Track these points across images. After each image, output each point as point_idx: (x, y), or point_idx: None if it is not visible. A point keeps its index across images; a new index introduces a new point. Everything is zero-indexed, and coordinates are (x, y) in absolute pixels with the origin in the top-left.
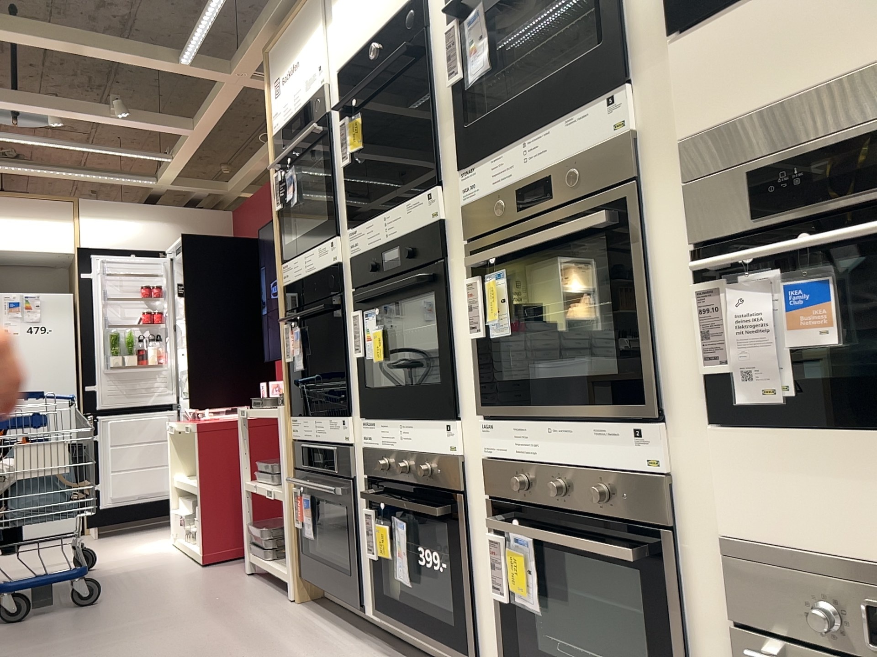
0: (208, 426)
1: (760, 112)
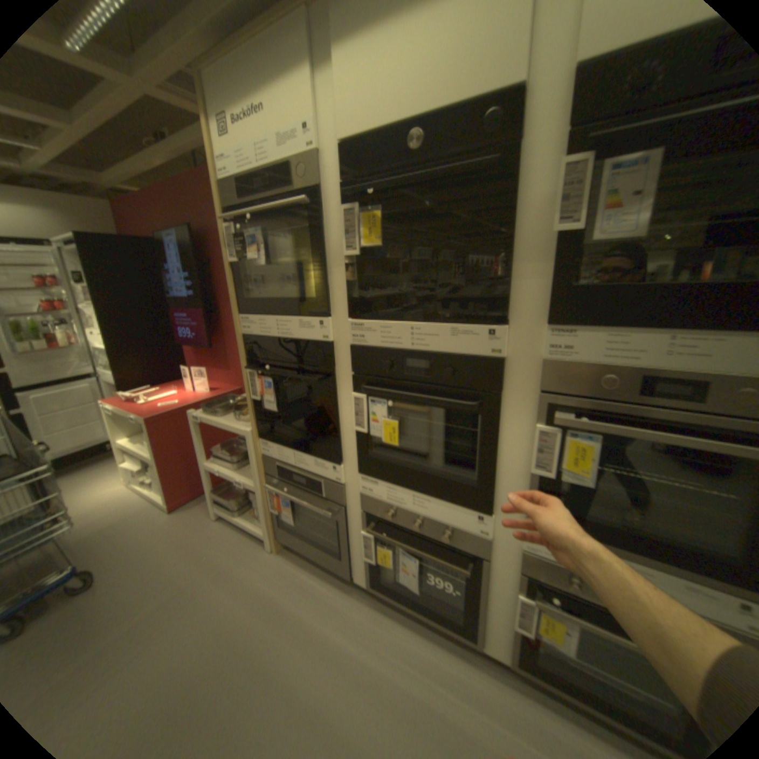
0: (153, 419)
1: None
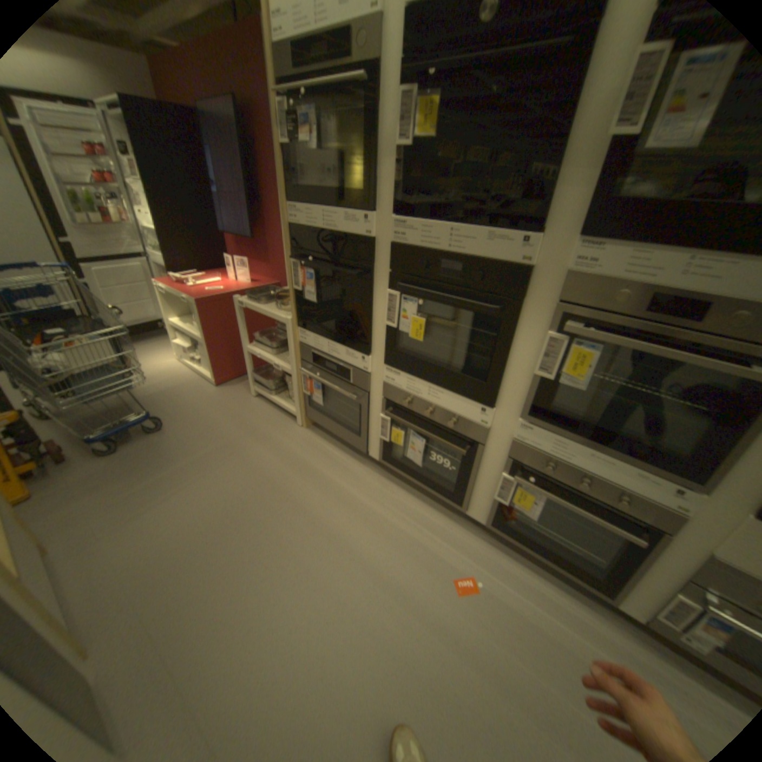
0: (203, 302)
1: None
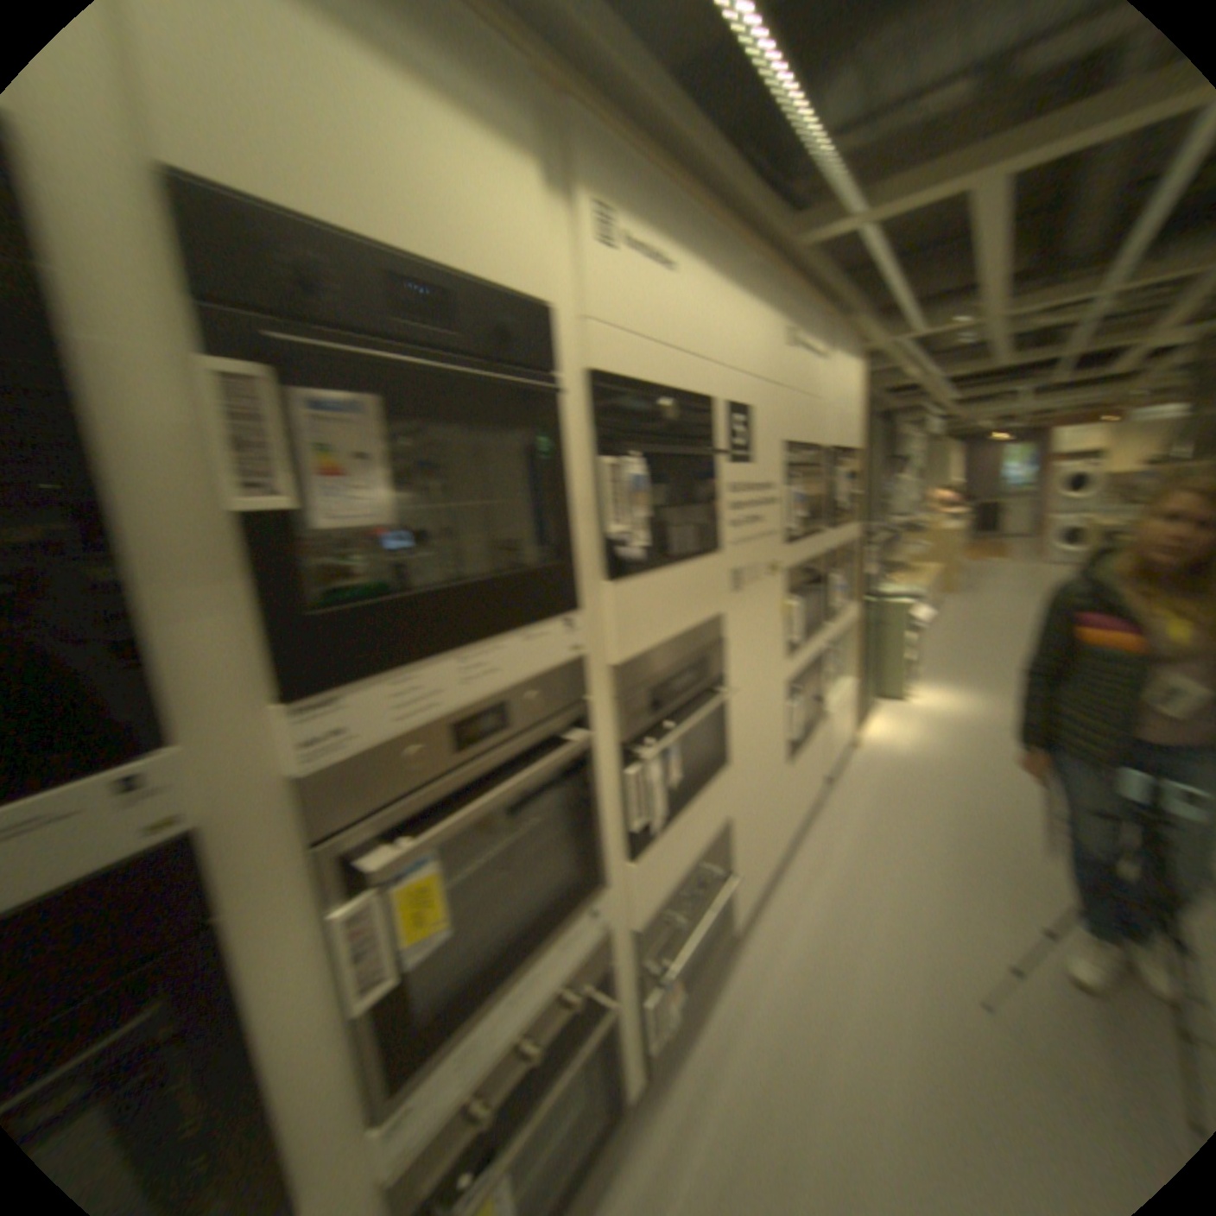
0: None
1: (653, 652)
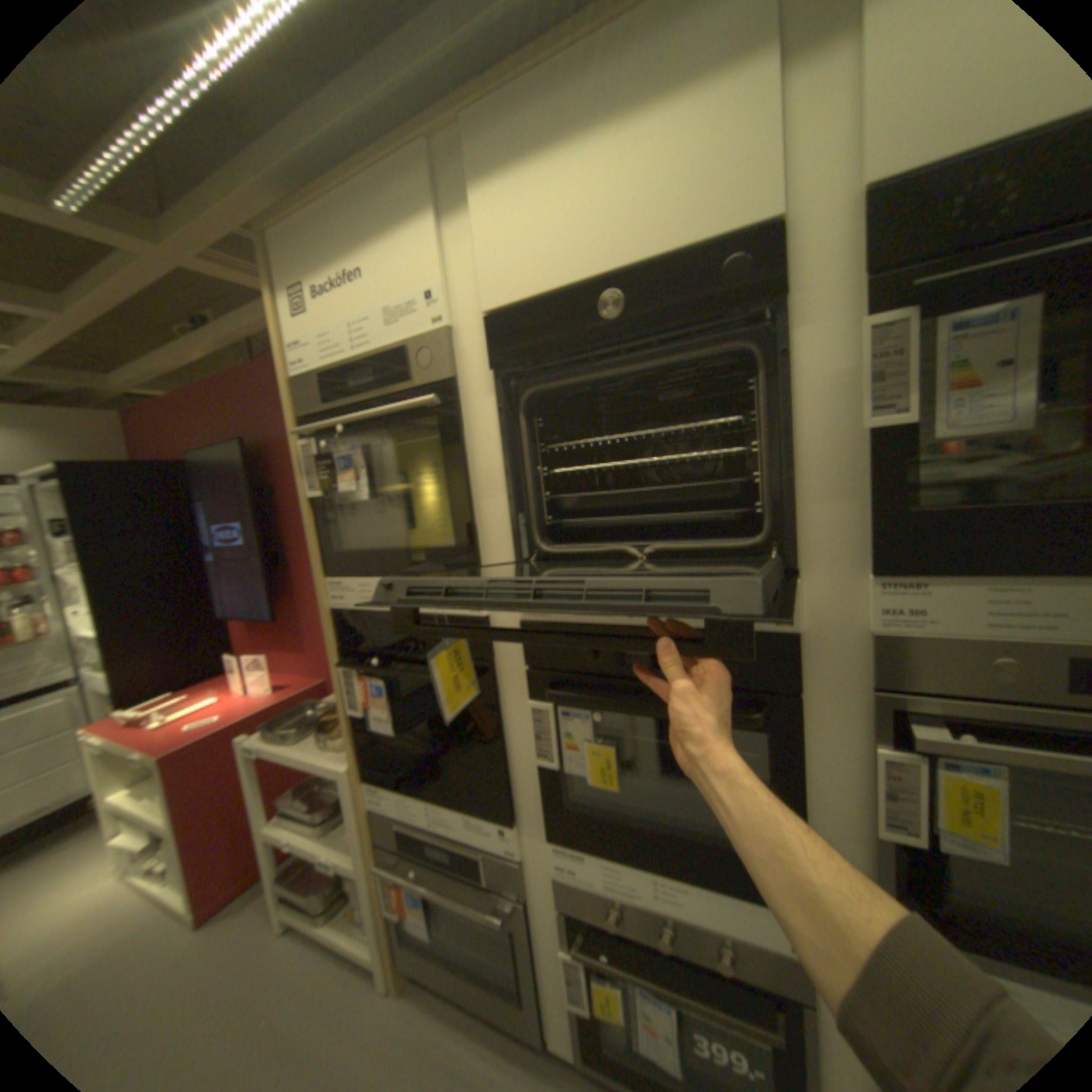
0: (177, 756)
1: None
